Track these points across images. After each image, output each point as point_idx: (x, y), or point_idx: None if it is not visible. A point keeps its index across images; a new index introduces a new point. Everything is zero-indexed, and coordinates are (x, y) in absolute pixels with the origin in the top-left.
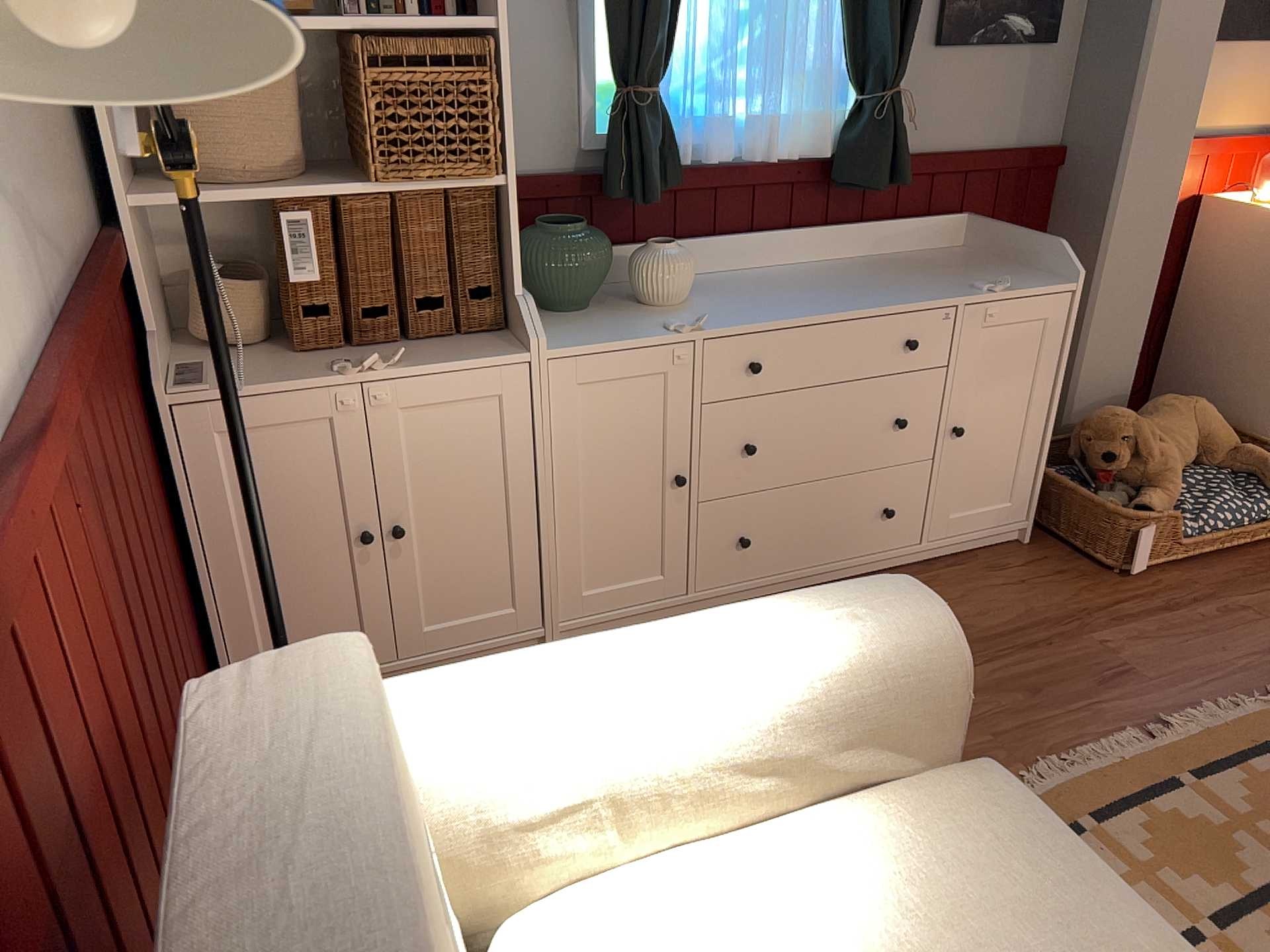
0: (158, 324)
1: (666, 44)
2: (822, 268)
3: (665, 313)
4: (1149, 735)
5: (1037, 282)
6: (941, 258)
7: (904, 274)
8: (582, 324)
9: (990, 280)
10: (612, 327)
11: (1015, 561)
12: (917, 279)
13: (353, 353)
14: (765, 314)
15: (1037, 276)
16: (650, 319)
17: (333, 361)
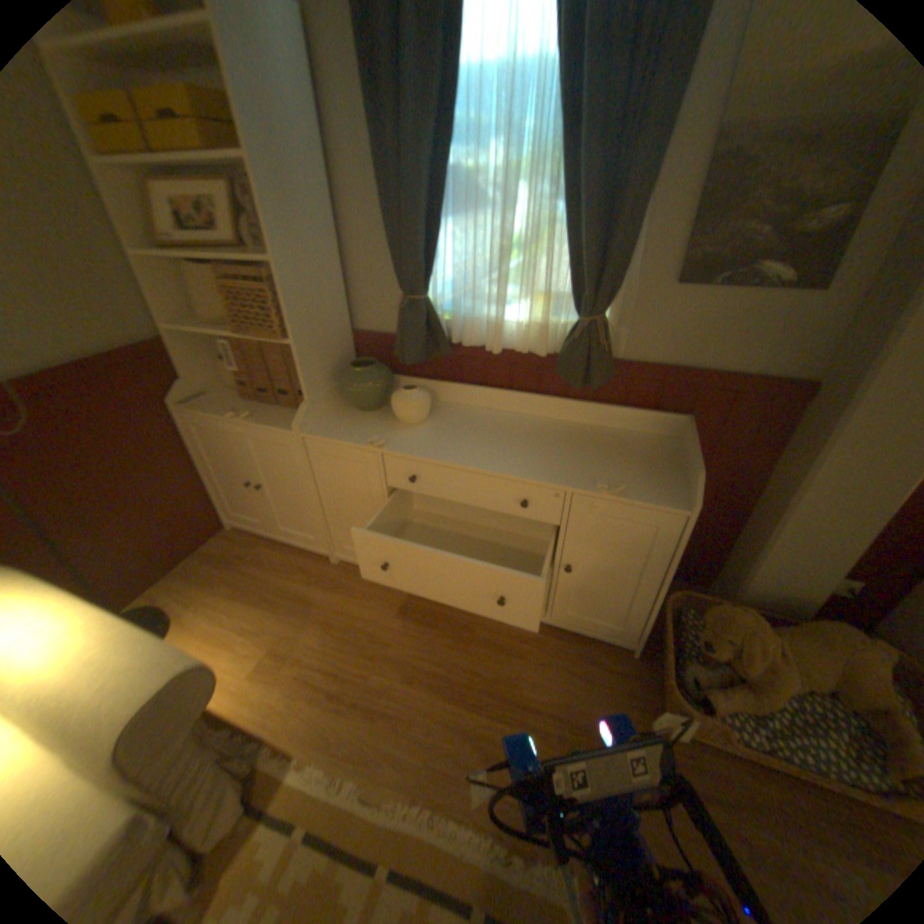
0: (192, 373)
1: (423, 268)
2: (544, 424)
3: (395, 428)
4: (508, 857)
5: (660, 496)
6: (638, 444)
7: (579, 449)
8: (351, 421)
9: (620, 479)
10: (355, 428)
11: (609, 664)
12: (578, 456)
13: (256, 405)
14: (434, 449)
15: (674, 489)
16: (379, 430)
17: (241, 406)
